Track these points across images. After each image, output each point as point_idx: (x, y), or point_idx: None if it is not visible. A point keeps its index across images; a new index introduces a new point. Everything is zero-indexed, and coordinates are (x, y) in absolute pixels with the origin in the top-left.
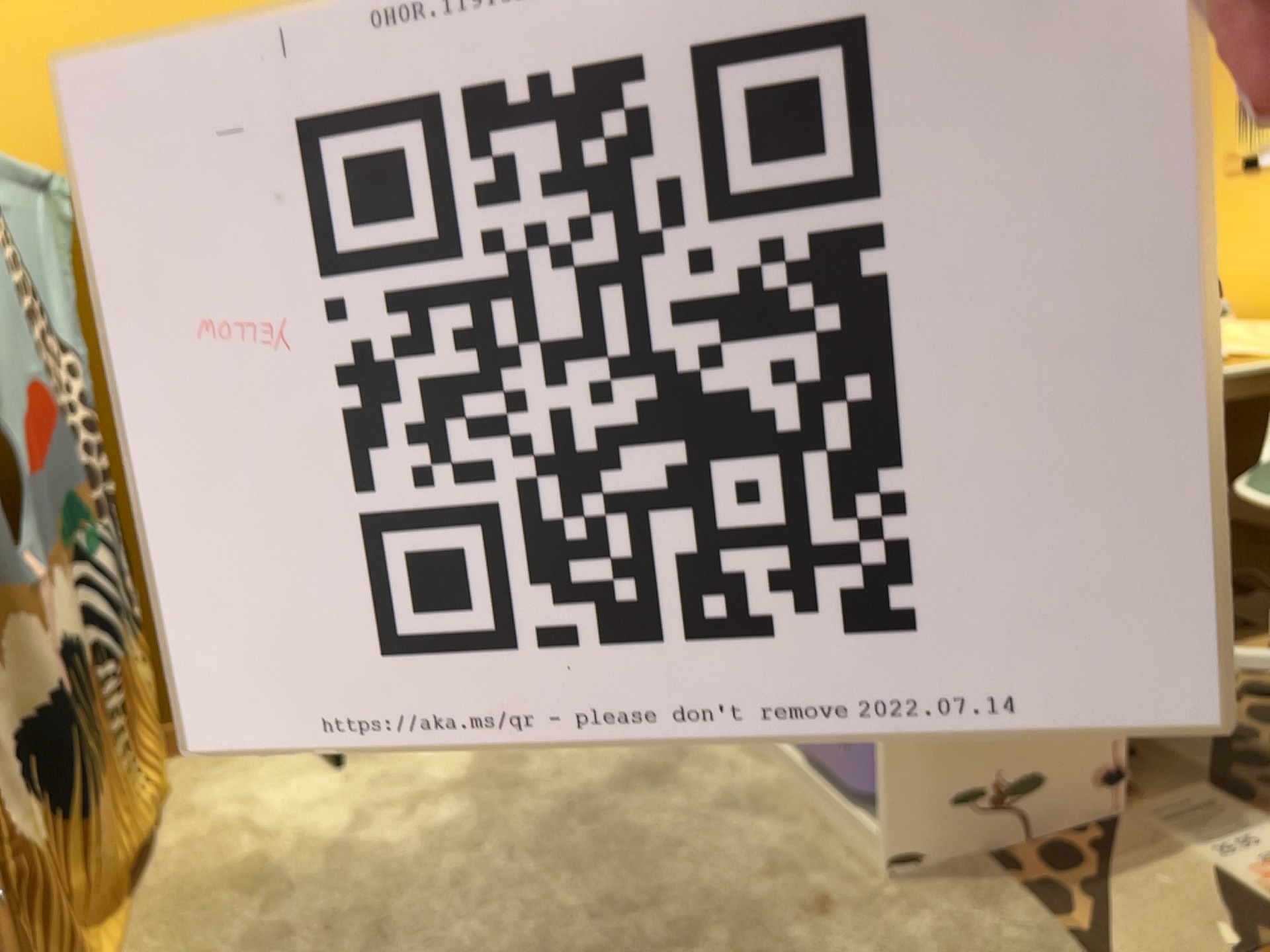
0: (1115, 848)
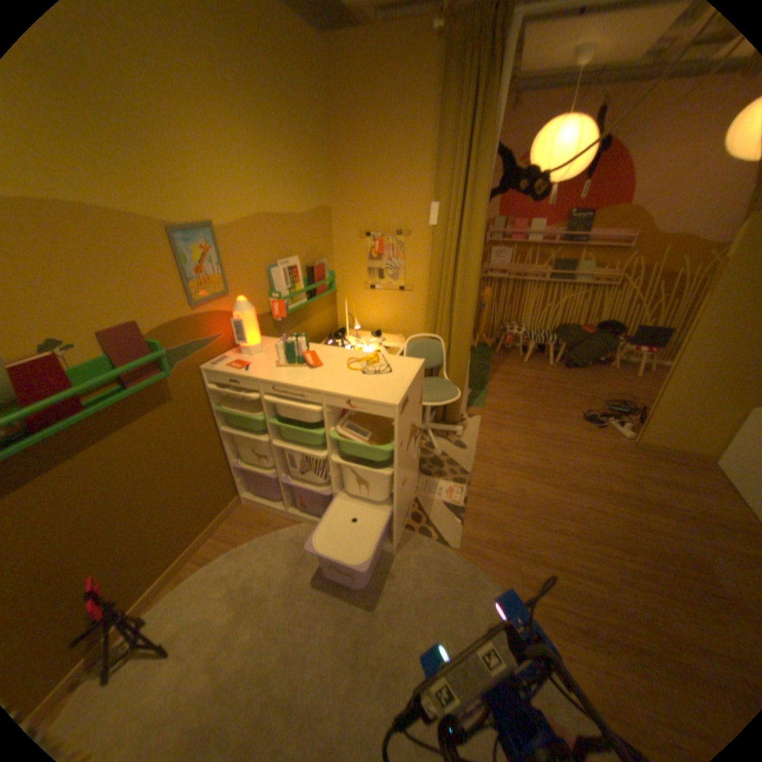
0: (421, 504)
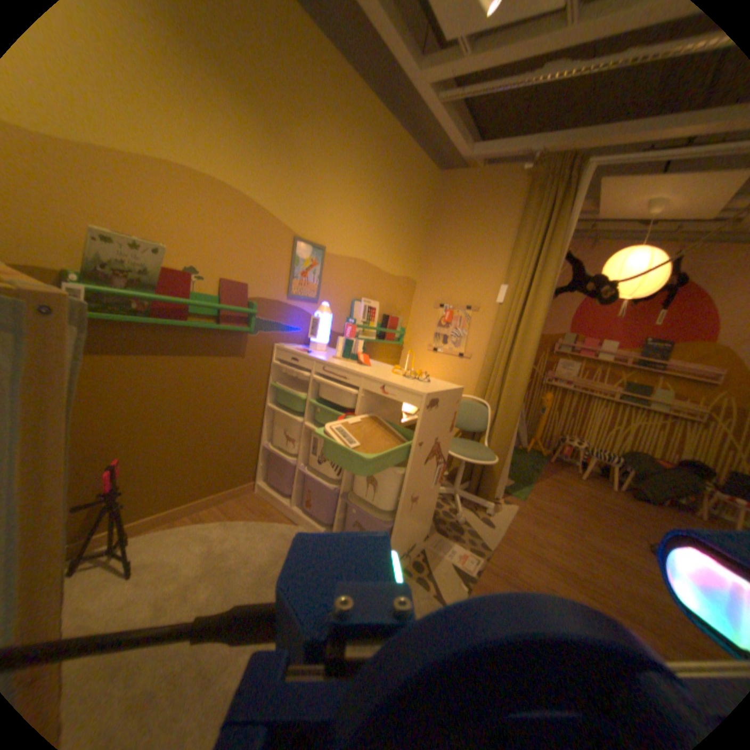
0: (427, 558)
